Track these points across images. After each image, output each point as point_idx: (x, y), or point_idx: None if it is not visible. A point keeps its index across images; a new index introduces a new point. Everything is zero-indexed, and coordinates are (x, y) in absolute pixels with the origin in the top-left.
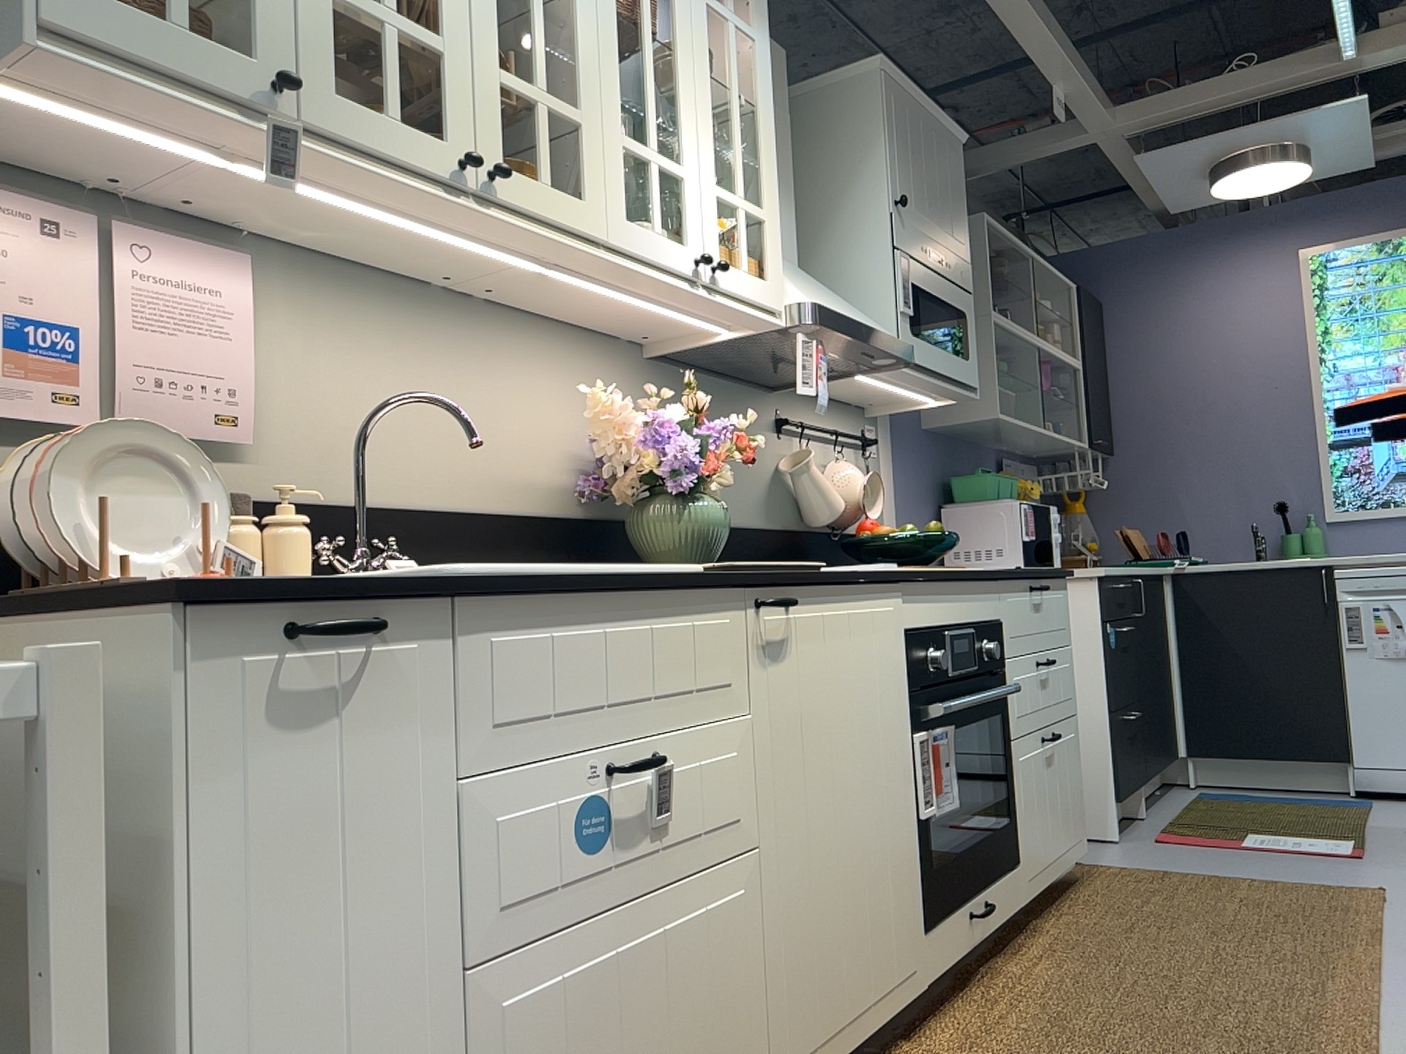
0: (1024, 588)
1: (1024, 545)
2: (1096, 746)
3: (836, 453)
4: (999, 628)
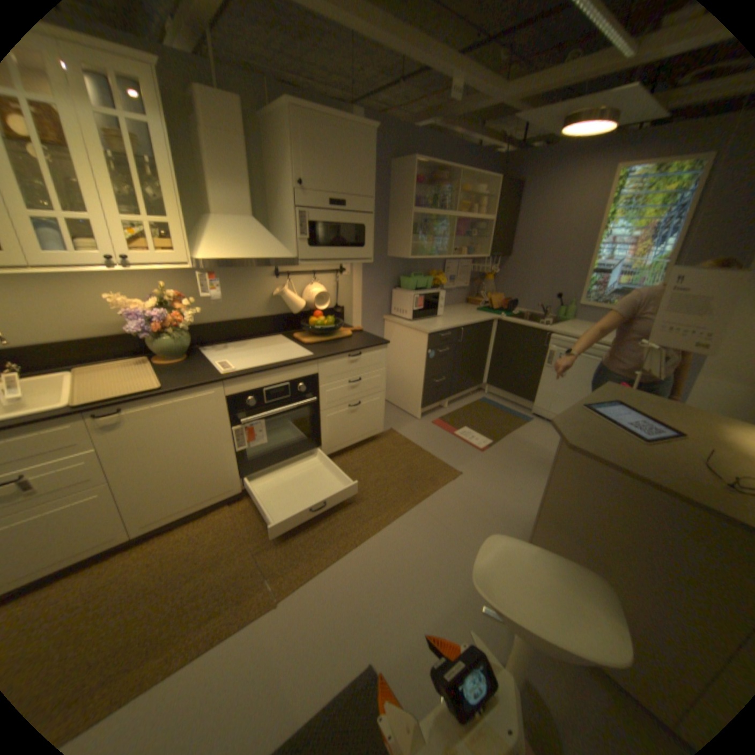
0: (340, 357)
1: (414, 311)
2: (418, 390)
3: (316, 278)
4: (314, 377)
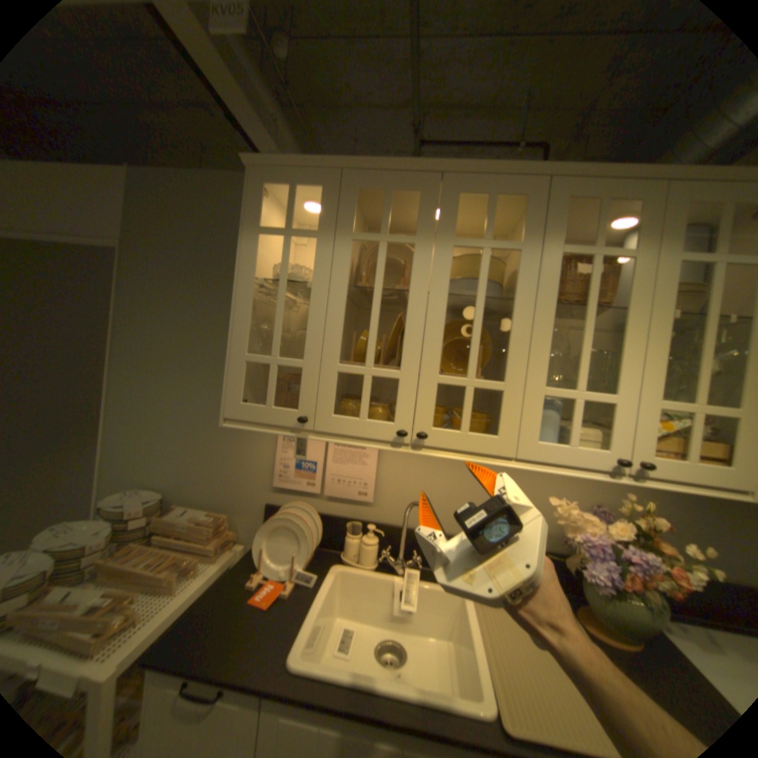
0: None
1: None
2: None
3: None
4: None
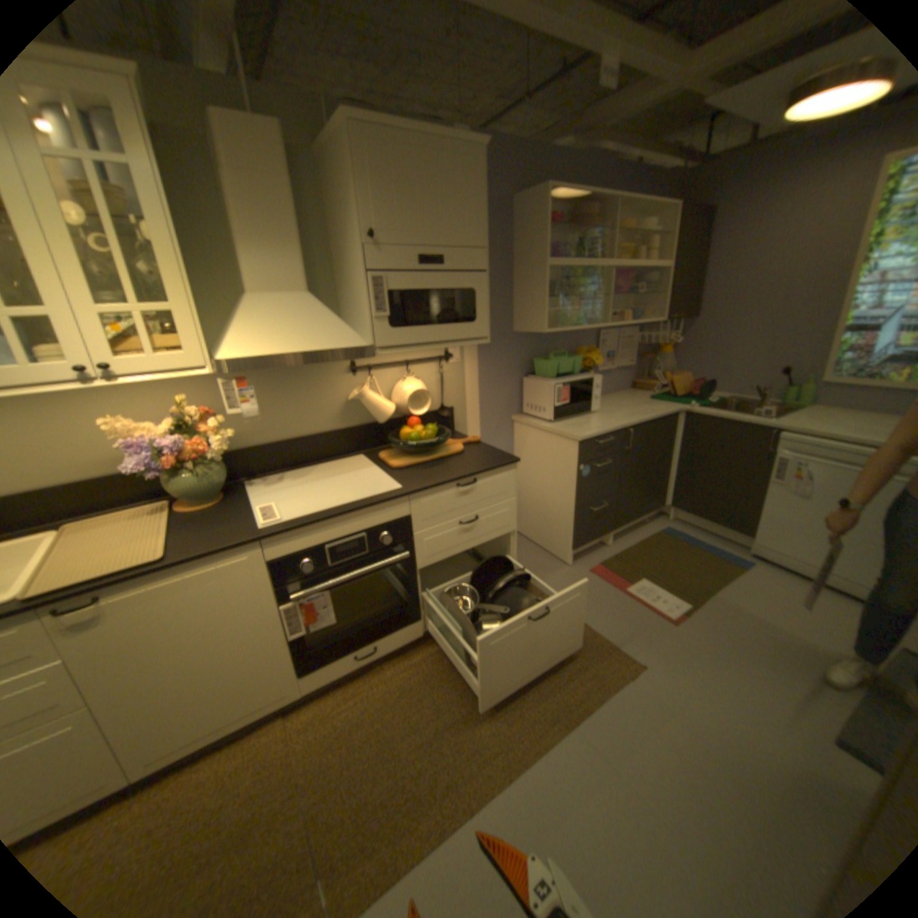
0: (445, 489)
1: (556, 408)
2: (567, 523)
3: (411, 371)
4: (405, 521)
